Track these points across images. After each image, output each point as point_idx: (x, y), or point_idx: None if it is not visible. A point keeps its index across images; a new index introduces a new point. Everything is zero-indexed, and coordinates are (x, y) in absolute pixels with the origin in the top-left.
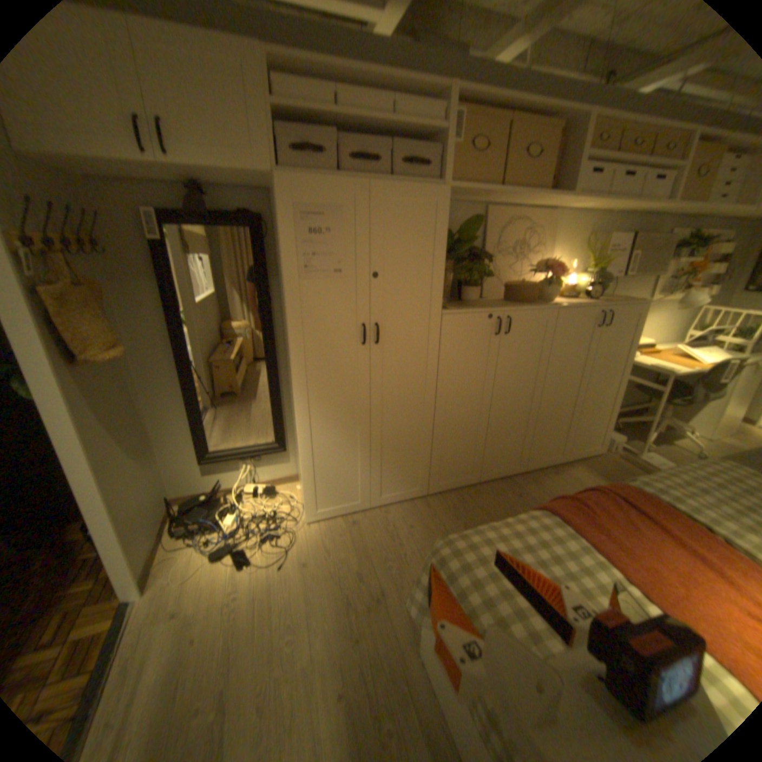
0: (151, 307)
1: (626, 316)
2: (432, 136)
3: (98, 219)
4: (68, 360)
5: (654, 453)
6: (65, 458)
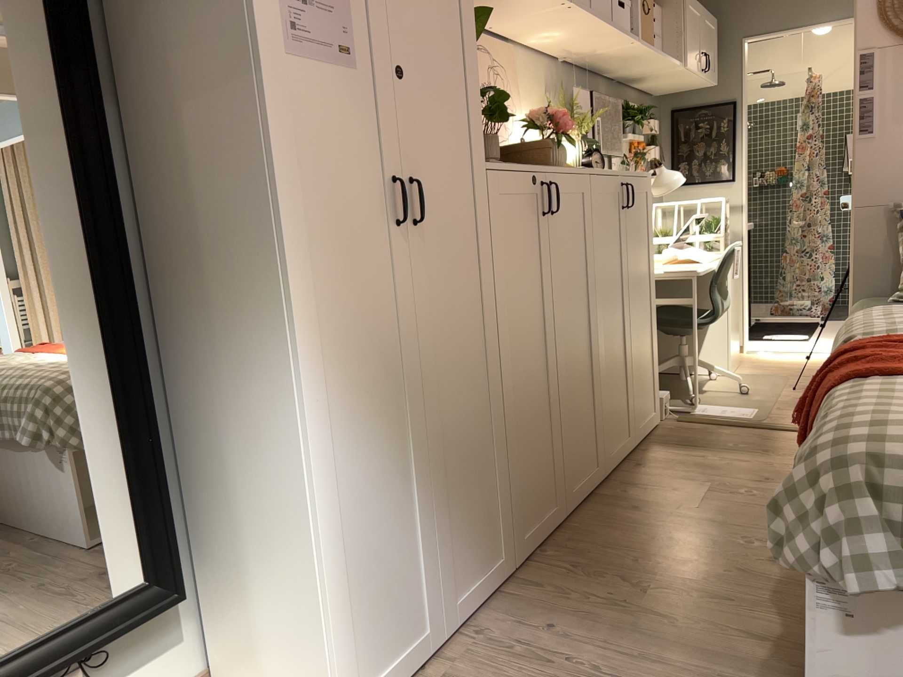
0: None
1: (635, 191)
2: None
3: None
4: None
5: (697, 401)
6: None
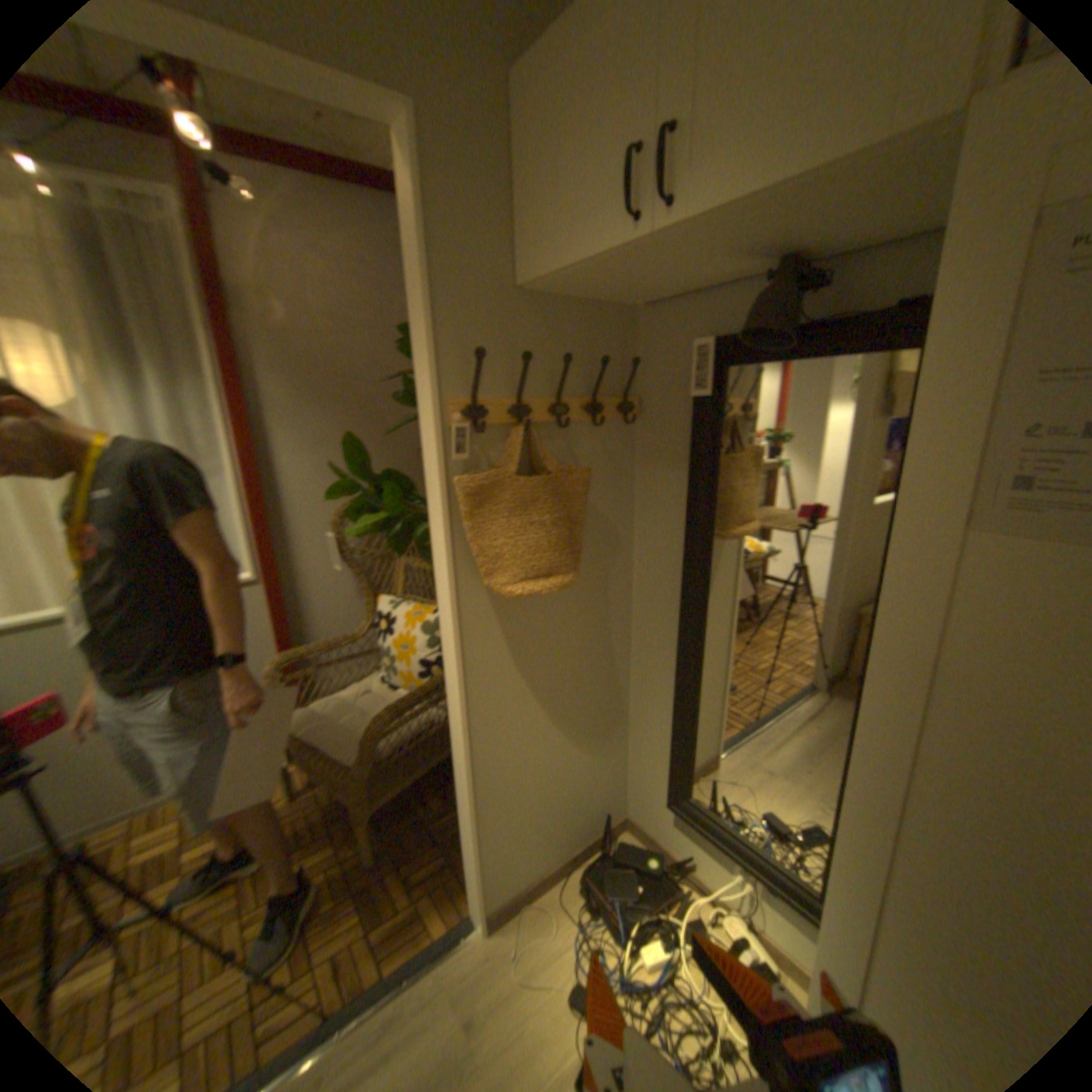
0: (679, 514)
1: None
2: None
3: (637, 369)
4: (484, 578)
5: None
6: (452, 702)
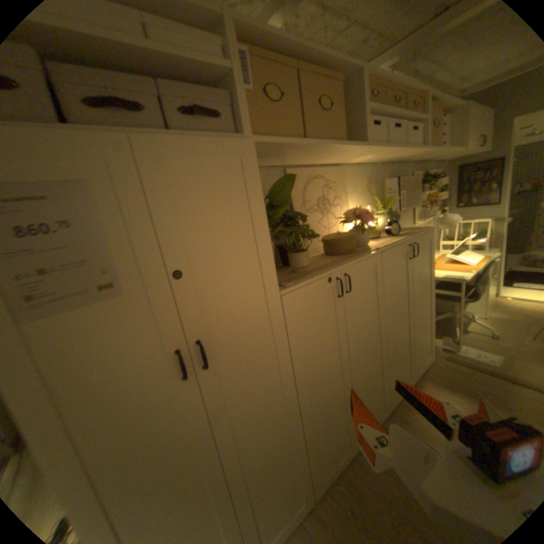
0: None
1: (423, 244)
2: (213, 82)
3: None
4: None
5: (463, 344)
6: None
